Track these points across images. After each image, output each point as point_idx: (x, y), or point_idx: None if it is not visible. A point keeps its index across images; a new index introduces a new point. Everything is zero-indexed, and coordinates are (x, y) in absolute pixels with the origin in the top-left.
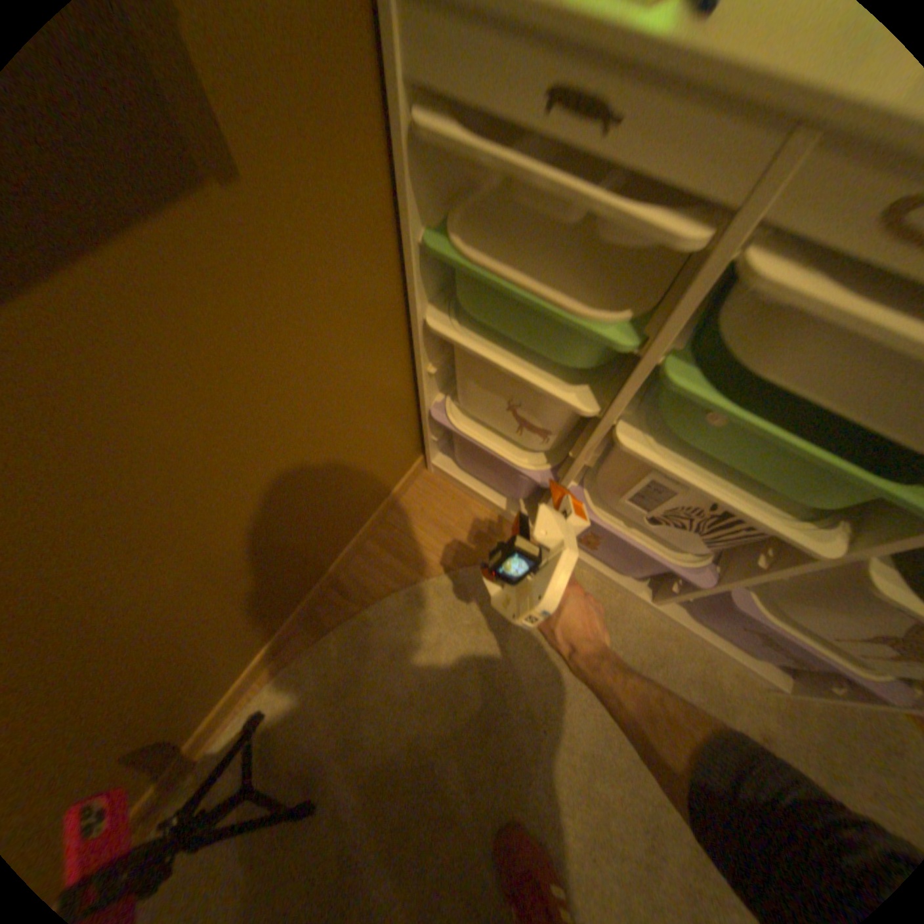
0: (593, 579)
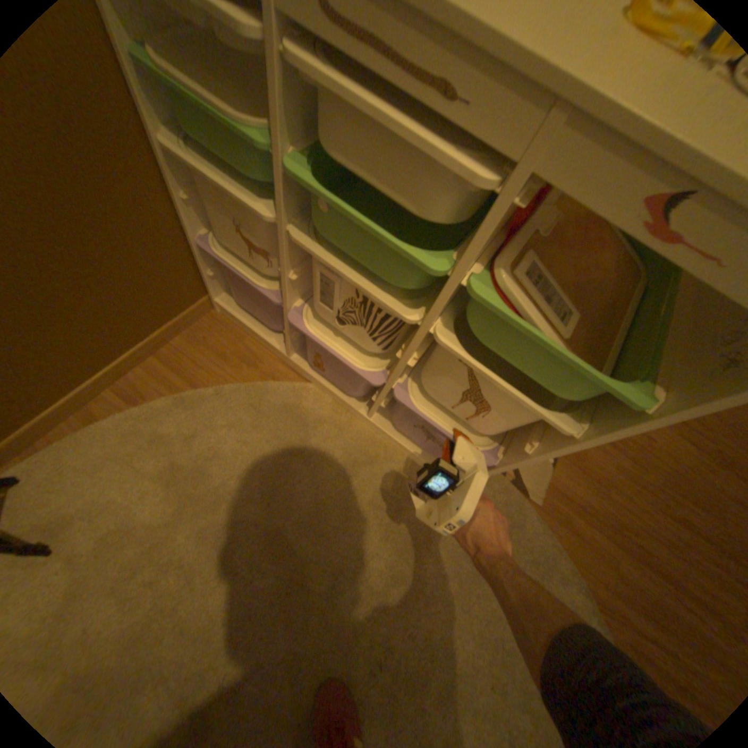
0: (331, 401)
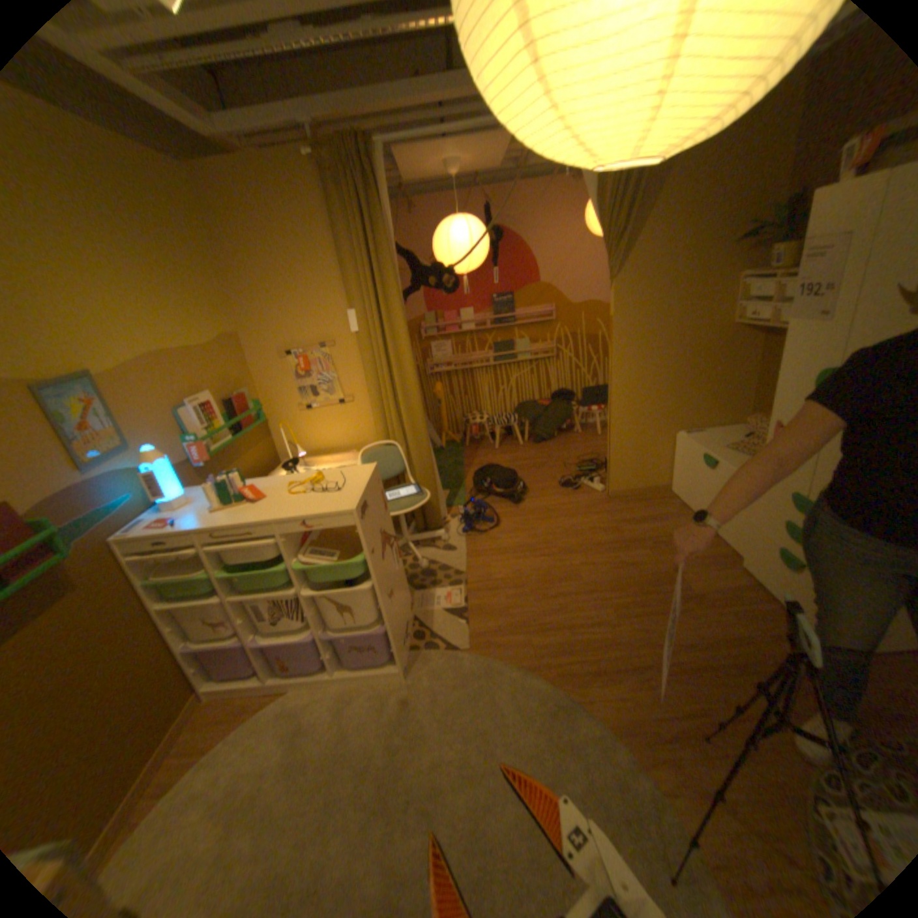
0: (306, 692)
